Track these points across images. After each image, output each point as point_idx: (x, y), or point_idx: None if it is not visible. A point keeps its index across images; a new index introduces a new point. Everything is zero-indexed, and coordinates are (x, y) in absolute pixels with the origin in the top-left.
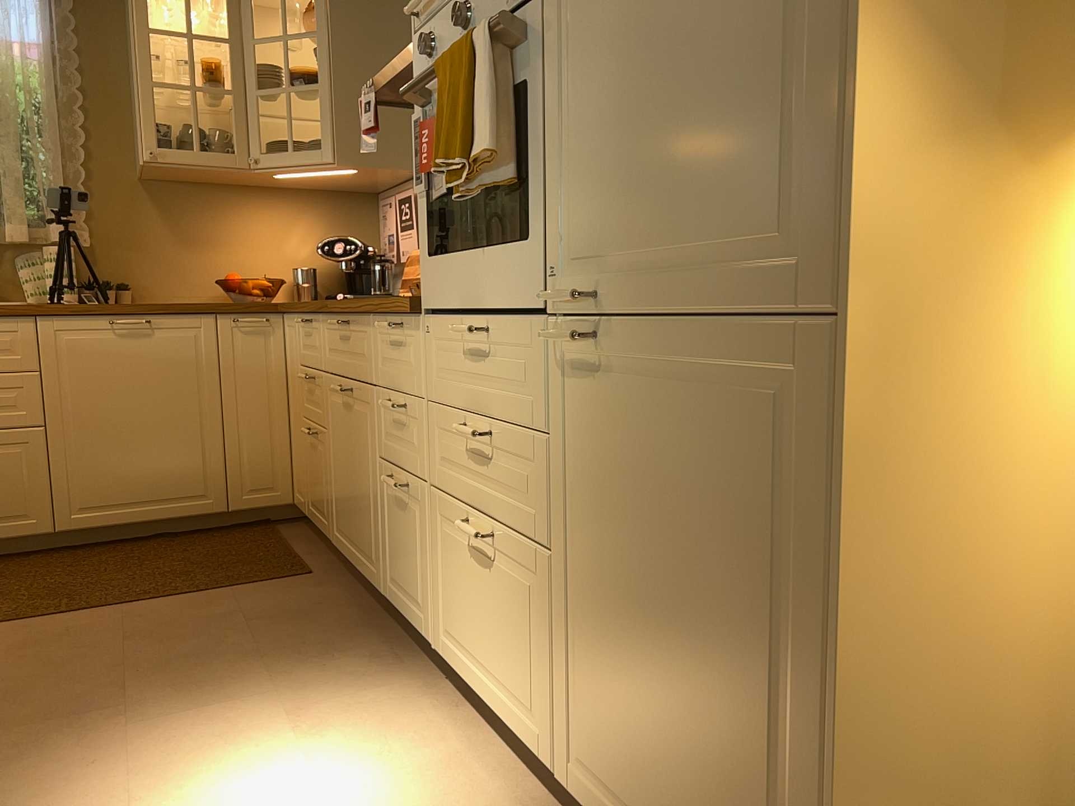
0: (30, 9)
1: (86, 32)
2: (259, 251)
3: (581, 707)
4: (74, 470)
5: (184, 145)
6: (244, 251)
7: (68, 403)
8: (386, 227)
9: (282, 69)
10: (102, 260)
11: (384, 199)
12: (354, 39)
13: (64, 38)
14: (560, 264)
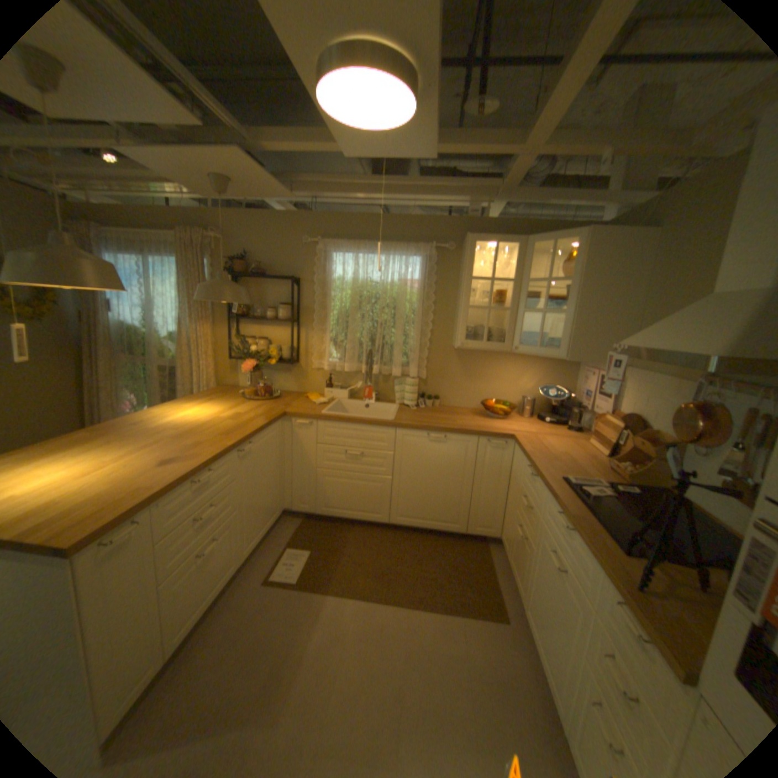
0: (418, 264)
1: (440, 272)
2: (505, 384)
3: None
4: (401, 499)
5: (478, 336)
6: (497, 384)
7: (403, 468)
8: (587, 385)
9: (541, 293)
10: (429, 383)
11: (590, 368)
12: (598, 282)
13: (430, 277)
14: None
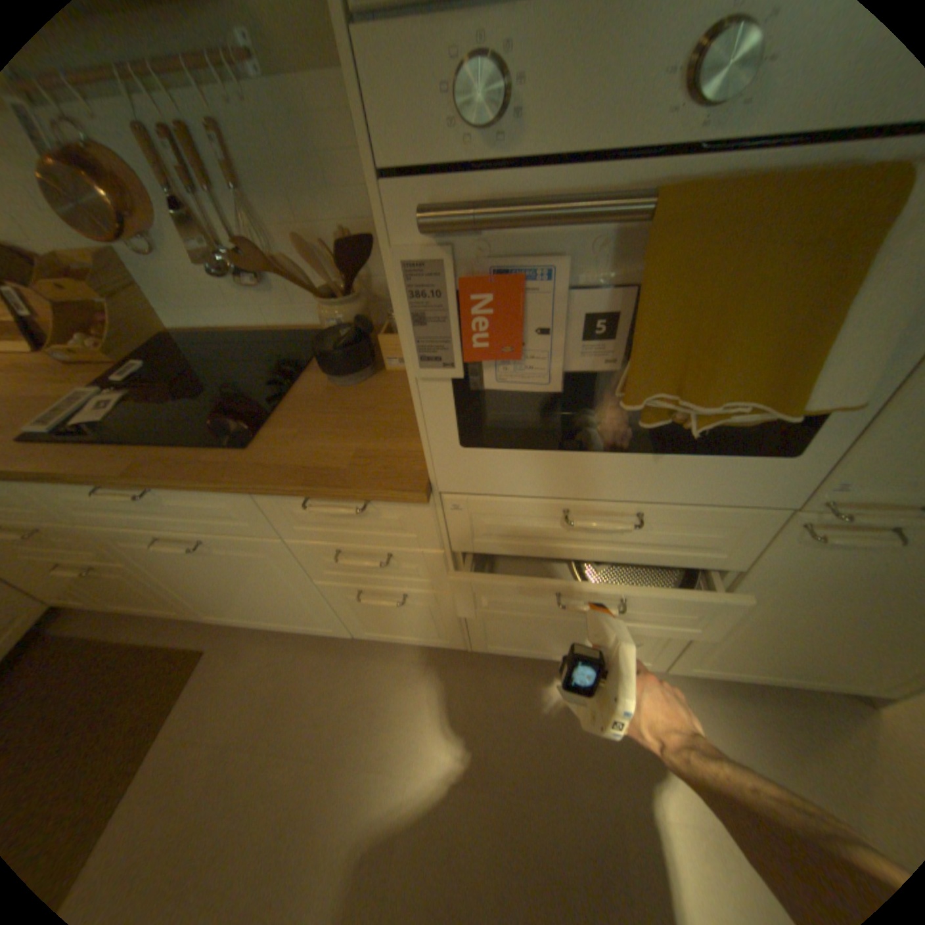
0: None
1: None
2: None
3: (715, 655)
4: None
5: None
6: None
7: None
8: None
9: None
10: None
11: None
12: None
13: None
14: (854, 480)
